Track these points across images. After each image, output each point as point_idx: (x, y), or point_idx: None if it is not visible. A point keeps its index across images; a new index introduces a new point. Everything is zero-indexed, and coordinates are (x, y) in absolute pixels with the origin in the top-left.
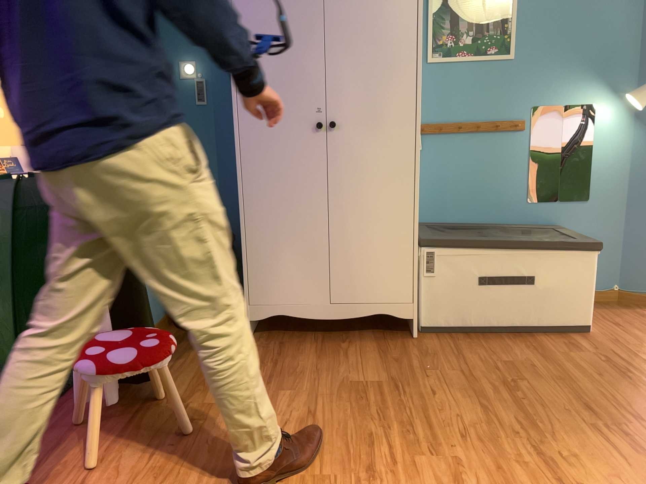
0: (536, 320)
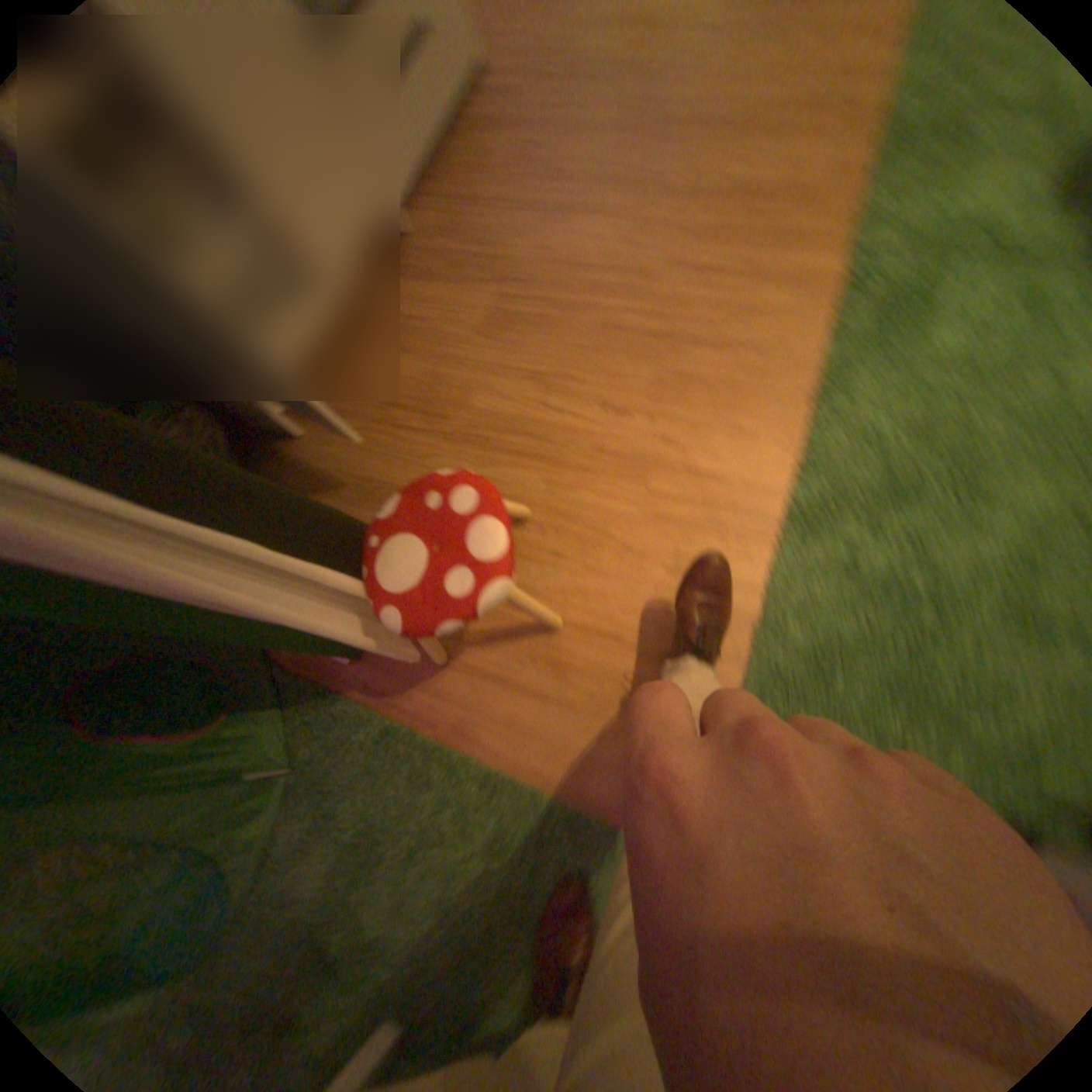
0: (442, 86)
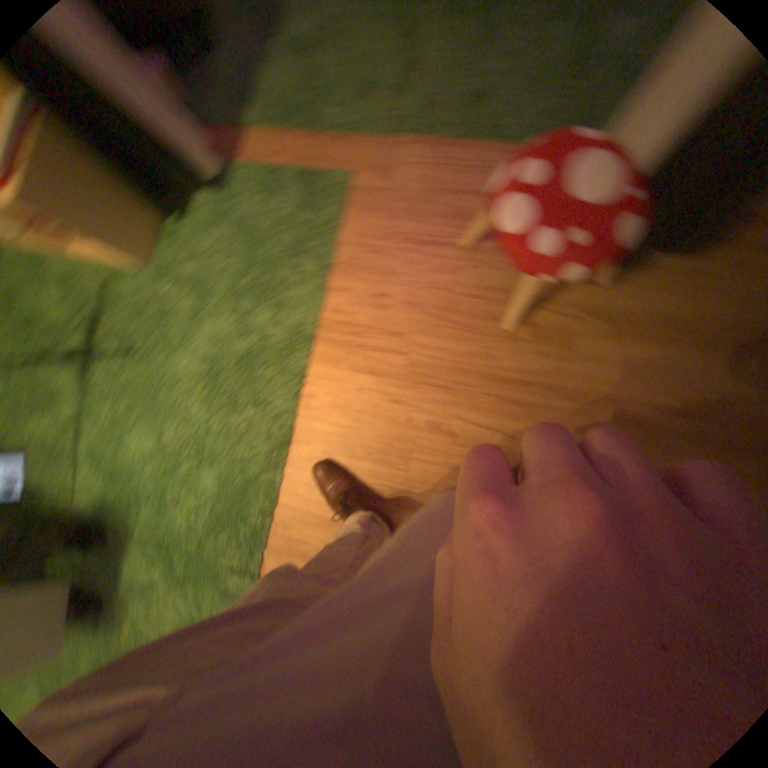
0: None
